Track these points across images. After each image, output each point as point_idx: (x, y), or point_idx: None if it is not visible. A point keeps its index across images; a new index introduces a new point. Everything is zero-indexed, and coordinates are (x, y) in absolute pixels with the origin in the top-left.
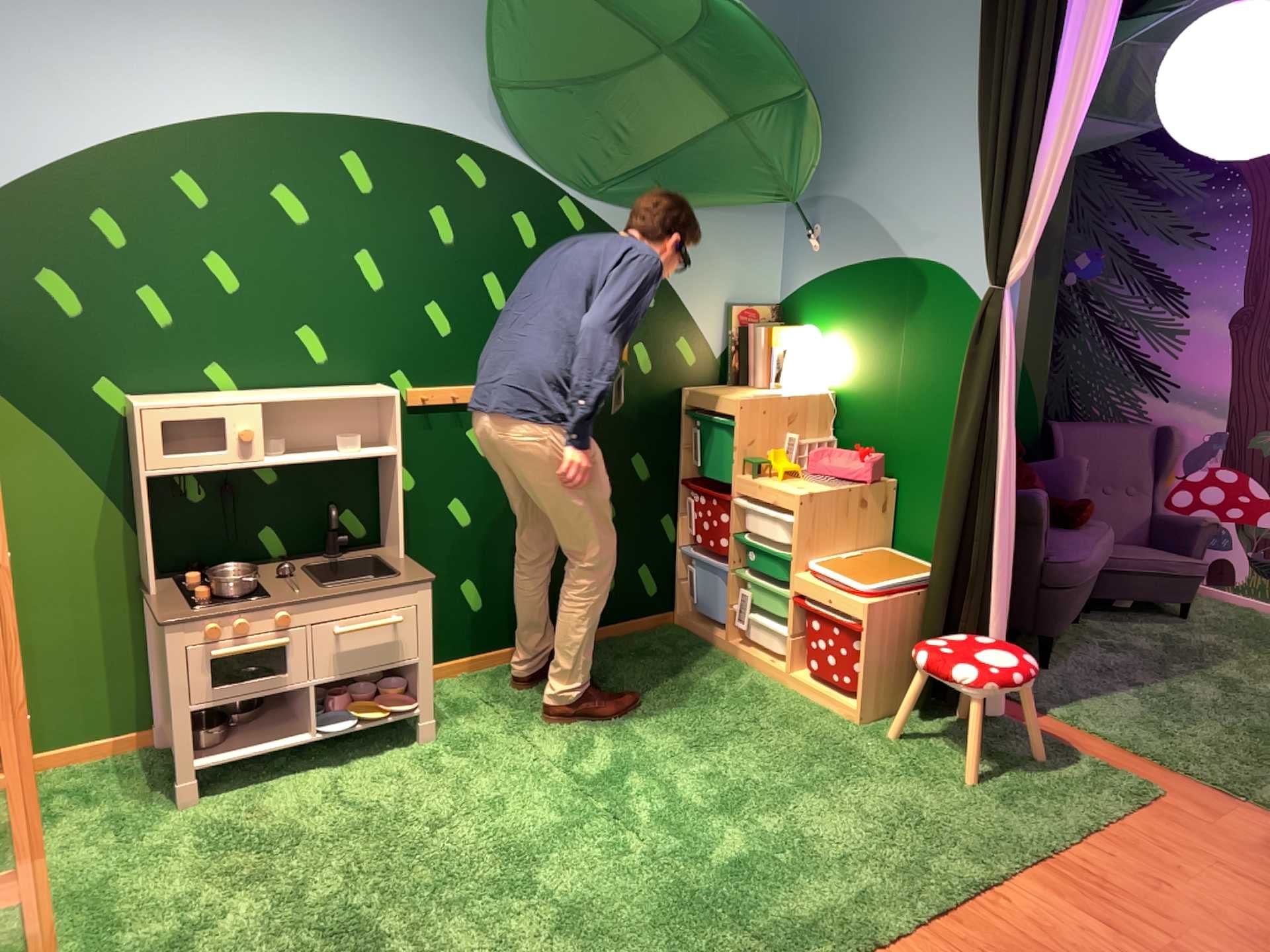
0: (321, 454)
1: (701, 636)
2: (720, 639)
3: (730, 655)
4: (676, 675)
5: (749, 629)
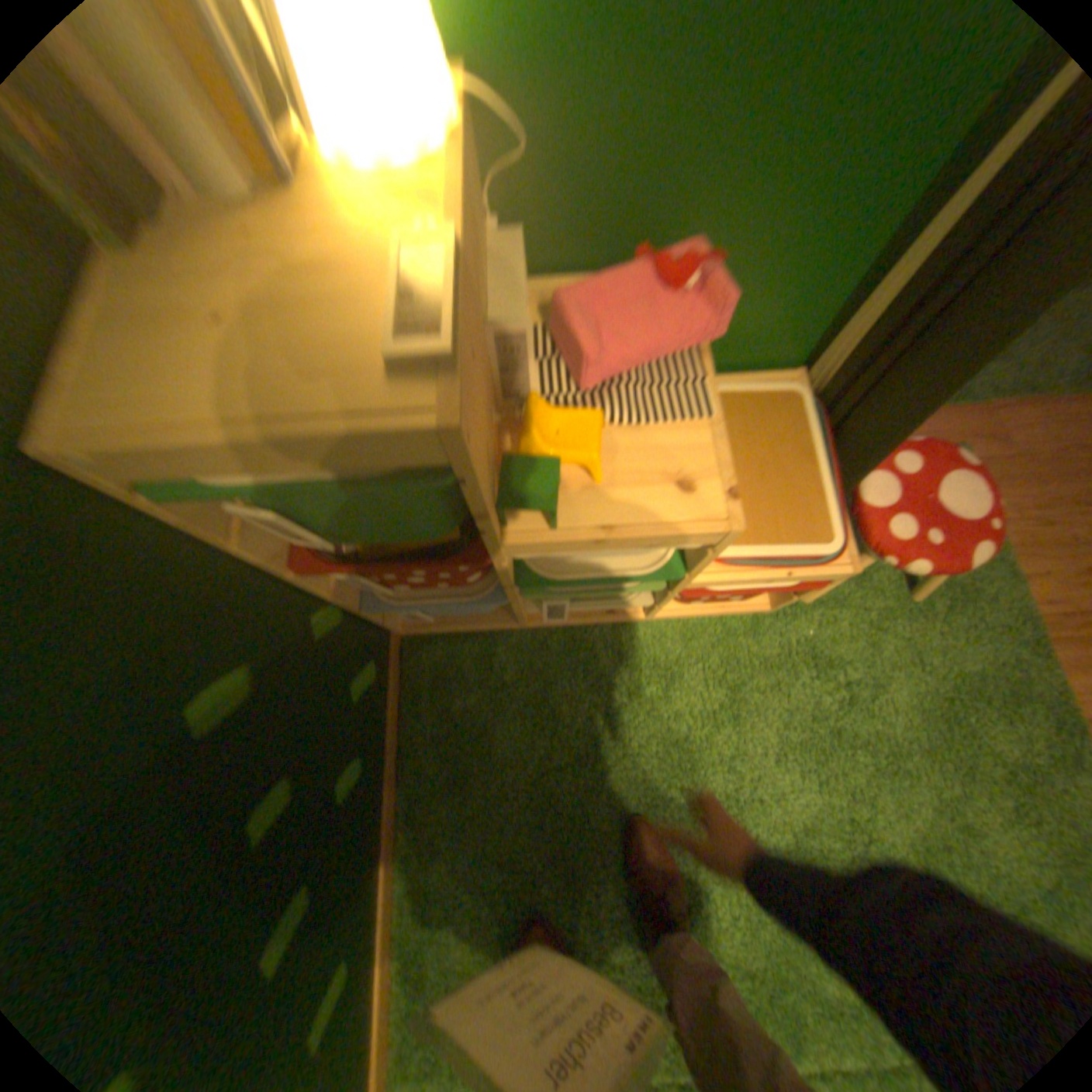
0: None
1: (462, 628)
2: (503, 623)
3: (533, 629)
4: (550, 735)
5: (563, 610)
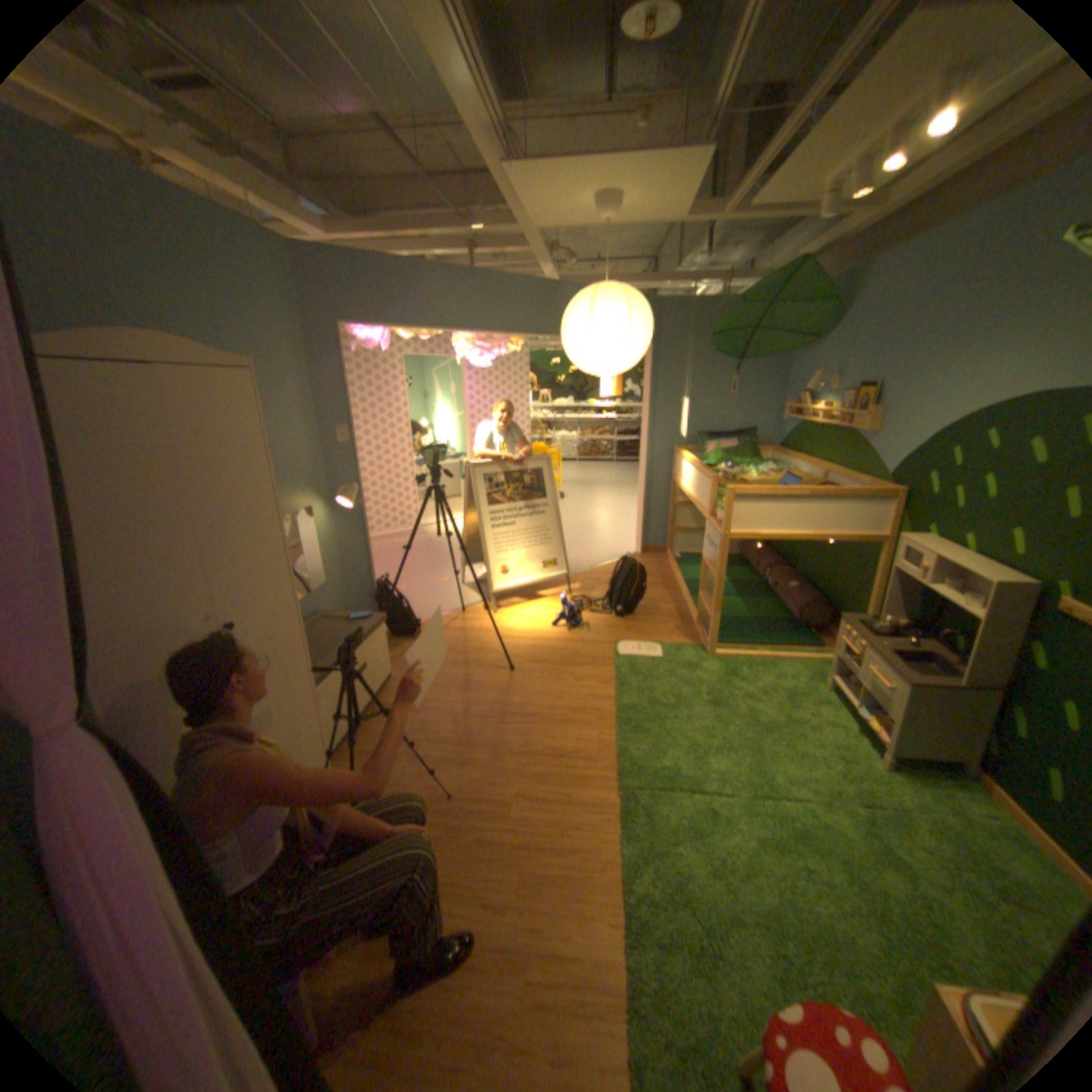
0: (962, 600)
1: None
2: None
3: None
4: None
5: None
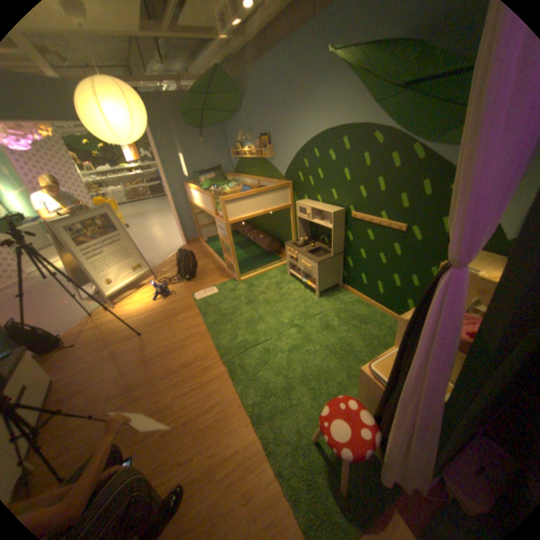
0: (323, 223)
1: None
2: None
3: None
4: (381, 345)
5: None
